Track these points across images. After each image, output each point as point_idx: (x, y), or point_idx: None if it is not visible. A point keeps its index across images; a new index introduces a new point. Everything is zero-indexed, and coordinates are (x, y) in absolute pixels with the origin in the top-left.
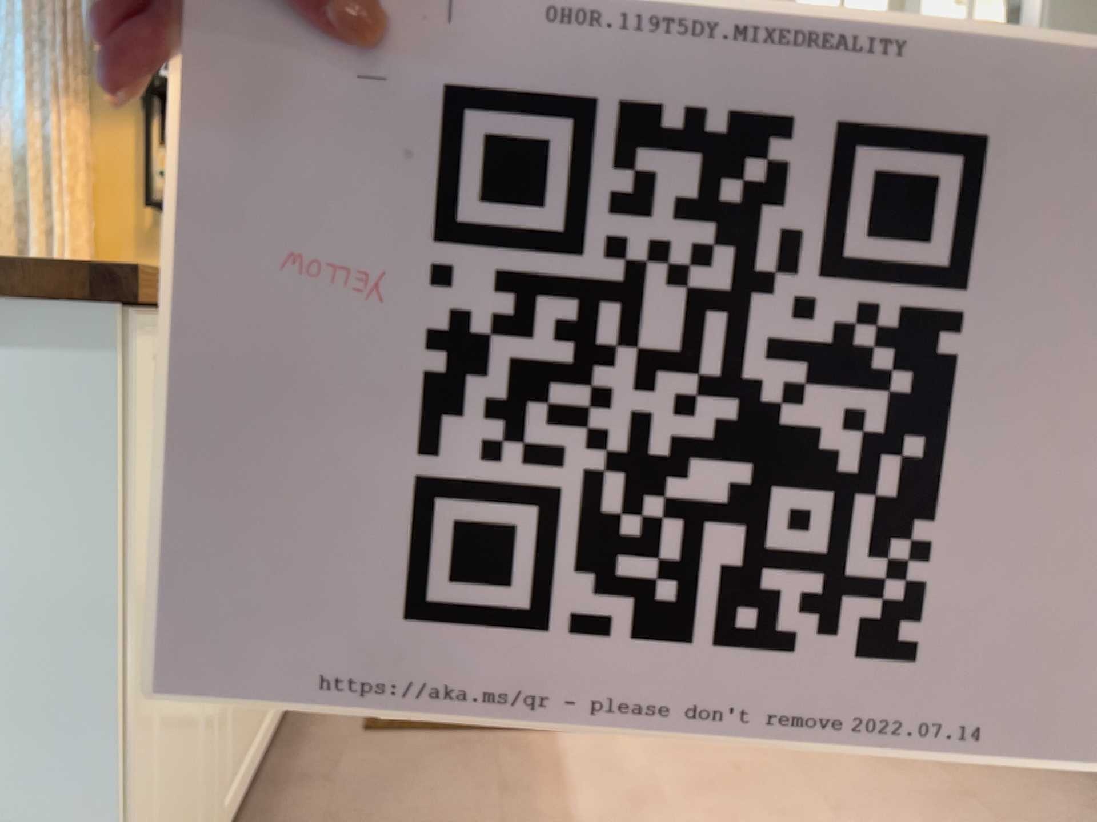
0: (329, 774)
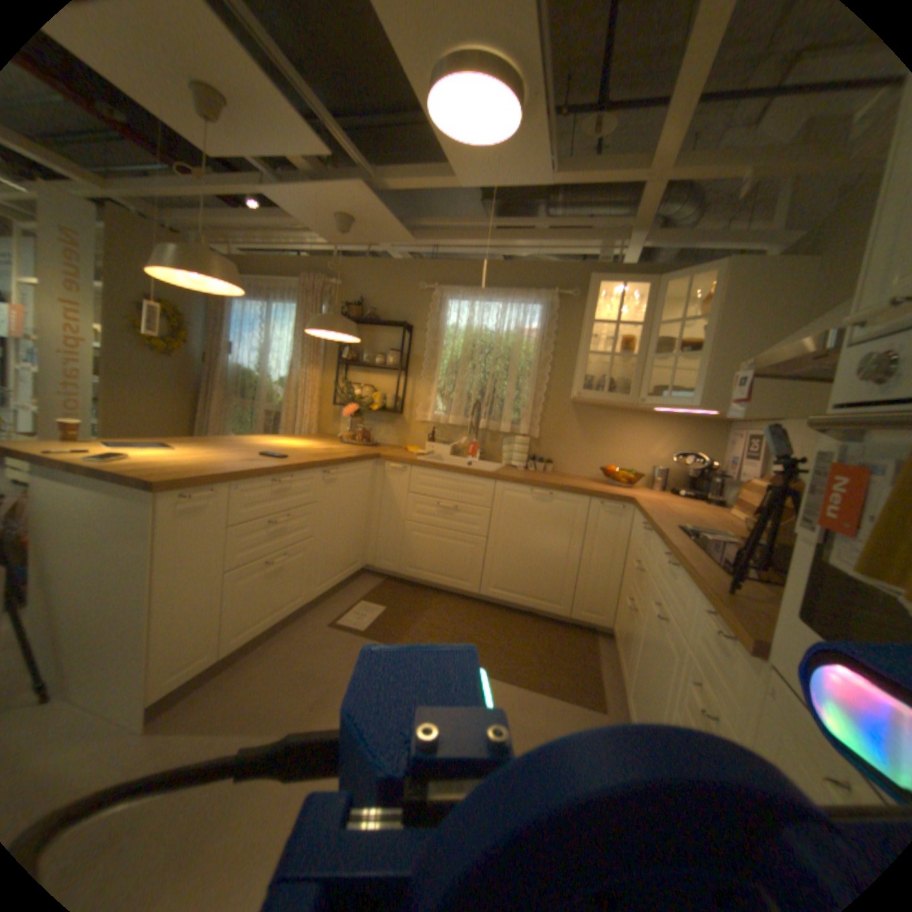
0: (304, 638)
